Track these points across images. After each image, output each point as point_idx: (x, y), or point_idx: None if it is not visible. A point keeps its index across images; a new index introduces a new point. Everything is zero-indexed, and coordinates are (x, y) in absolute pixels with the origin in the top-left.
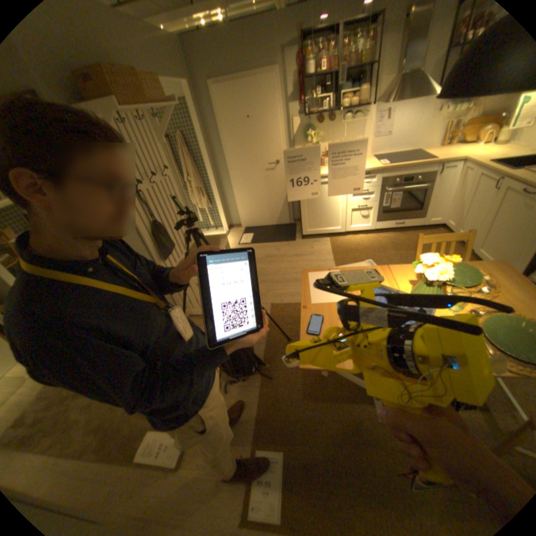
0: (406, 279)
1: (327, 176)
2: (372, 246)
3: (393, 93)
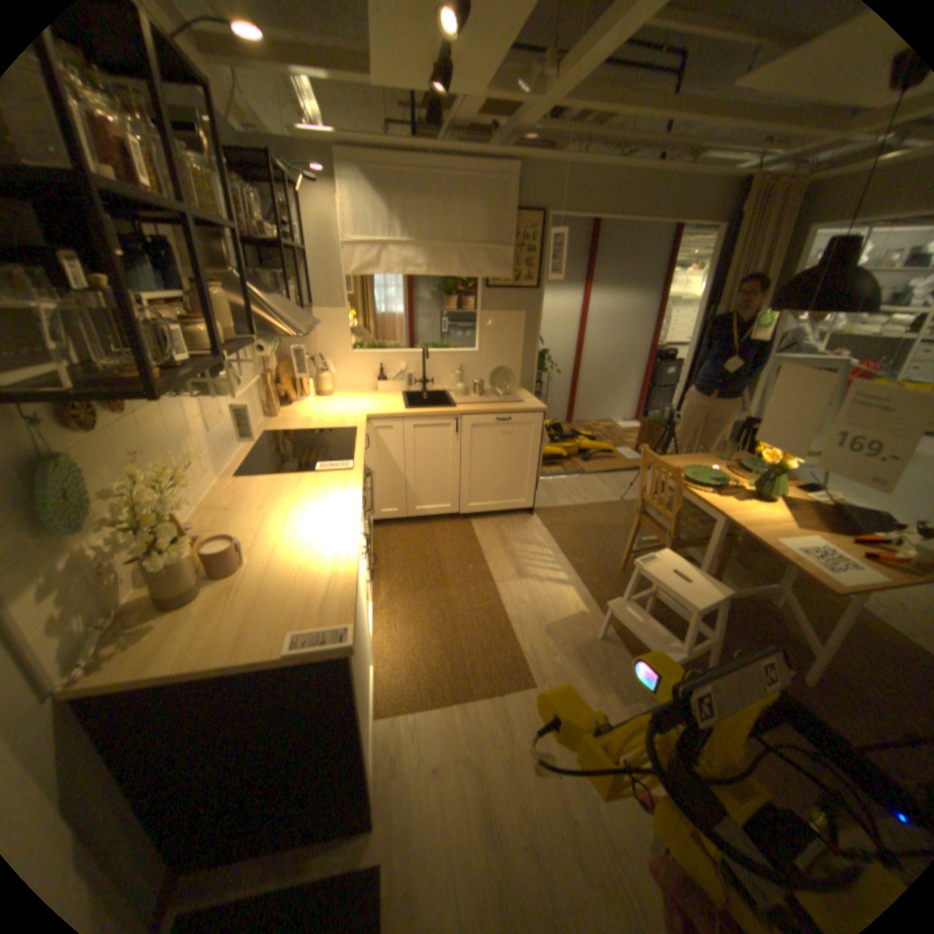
0: (739, 503)
1: (353, 562)
2: (428, 618)
3: (279, 314)
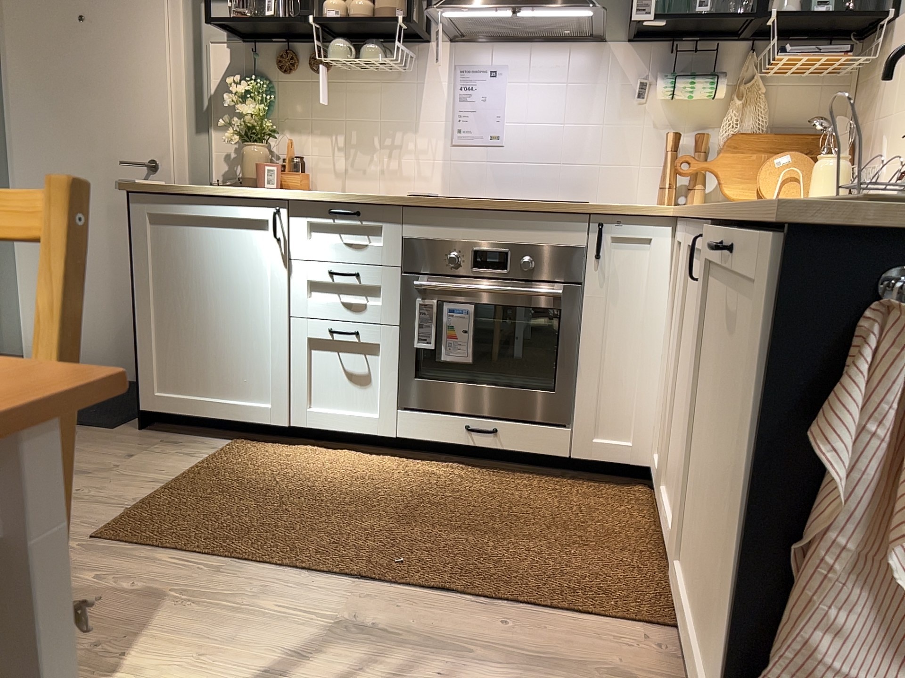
0: None
1: (218, 197)
2: (336, 491)
3: None
